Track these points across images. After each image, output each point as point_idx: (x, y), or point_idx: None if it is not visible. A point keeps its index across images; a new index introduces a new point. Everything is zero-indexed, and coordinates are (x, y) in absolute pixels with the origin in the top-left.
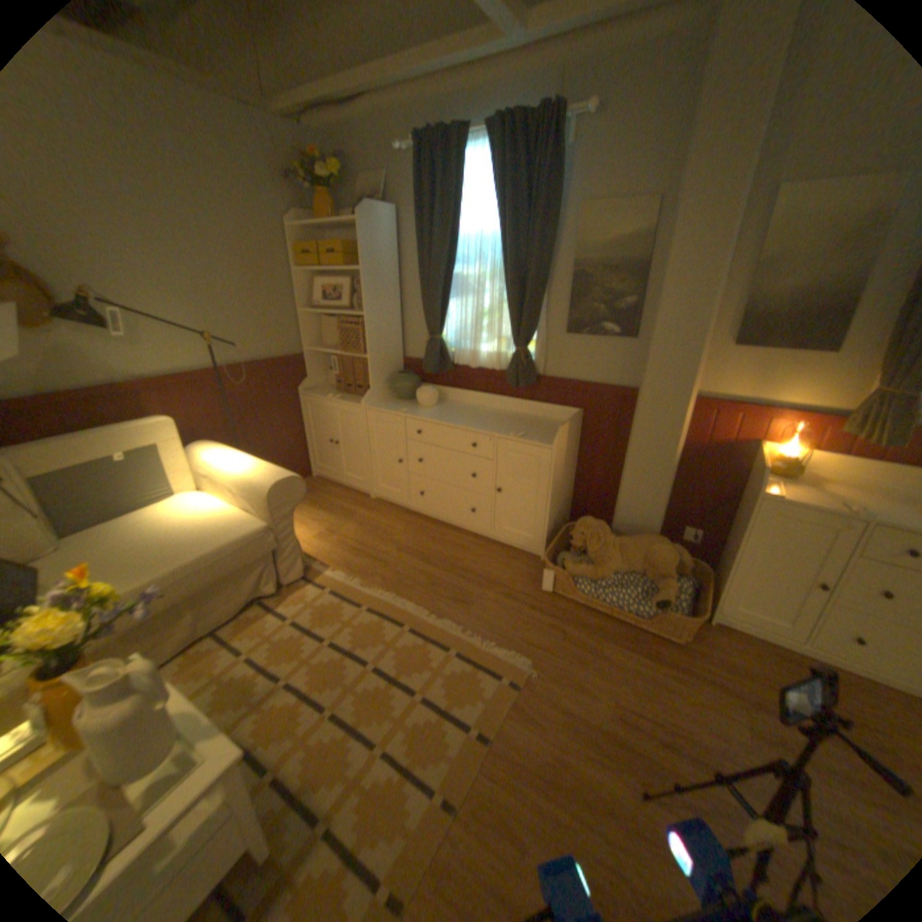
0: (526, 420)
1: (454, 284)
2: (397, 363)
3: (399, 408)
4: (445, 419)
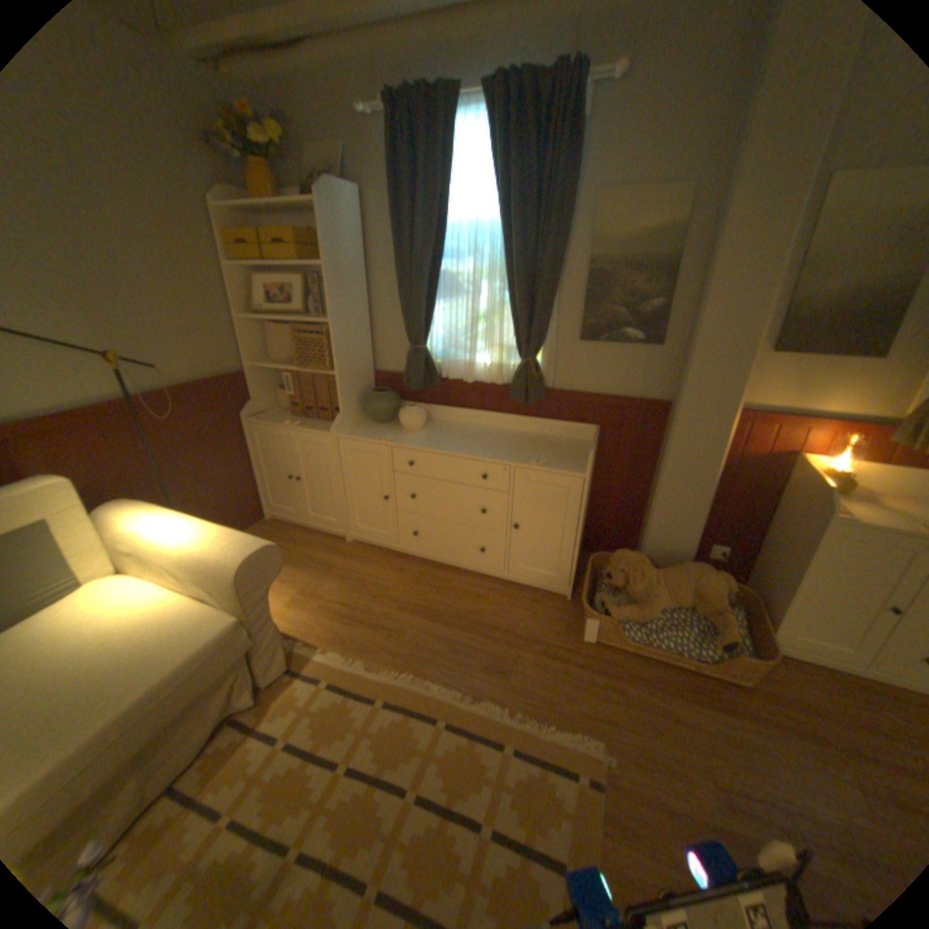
0: (536, 440)
1: (440, 282)
2: (369, 377)
3: (381, 434)
4: (443, 446)
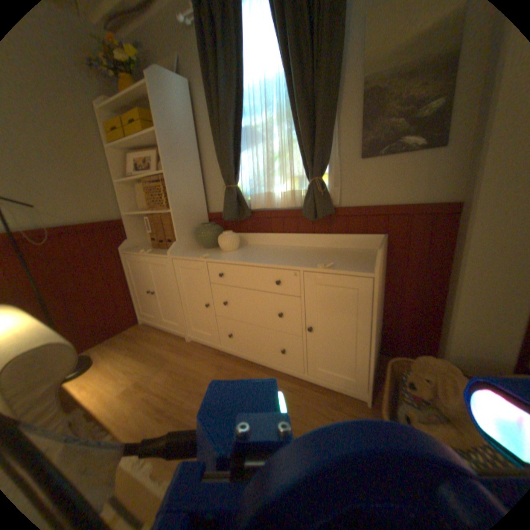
0: (329, 251)
1: (244, 133)
2: (203, 216)
3: (203, 253)
4: (246, 258)
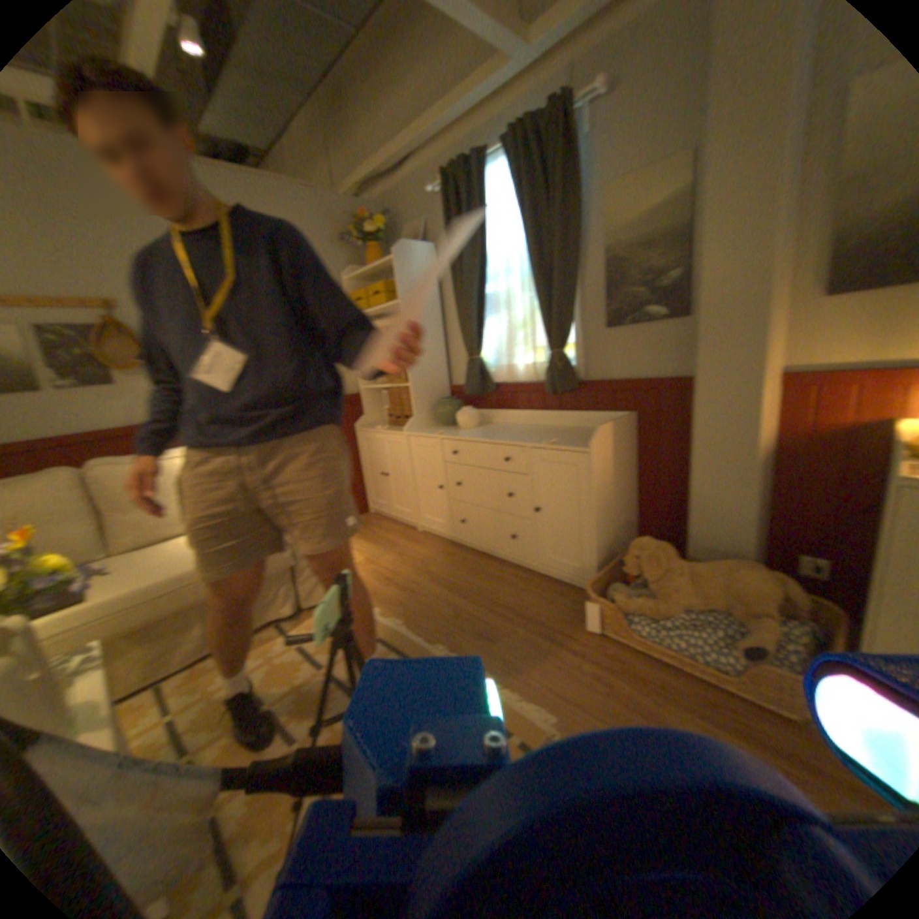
0: (571, 431)
1: (488, 300)
2: (444, 390)
3: (440, 431)
4: (480, 436)
